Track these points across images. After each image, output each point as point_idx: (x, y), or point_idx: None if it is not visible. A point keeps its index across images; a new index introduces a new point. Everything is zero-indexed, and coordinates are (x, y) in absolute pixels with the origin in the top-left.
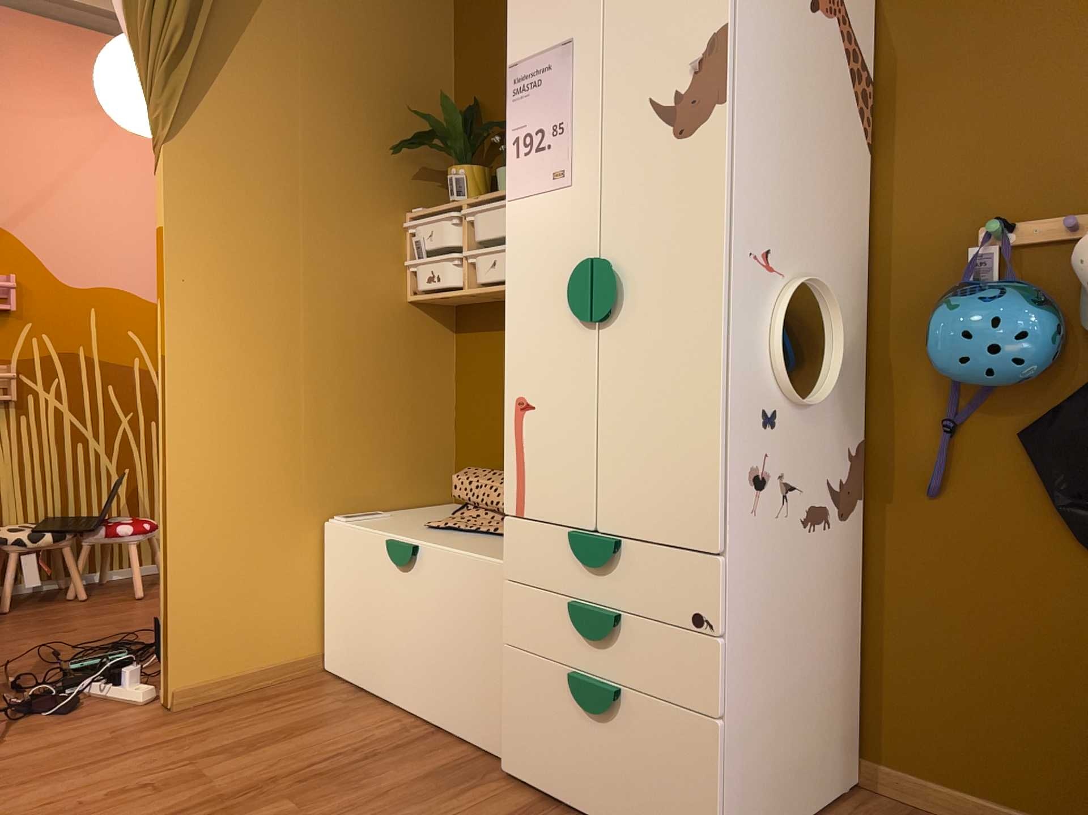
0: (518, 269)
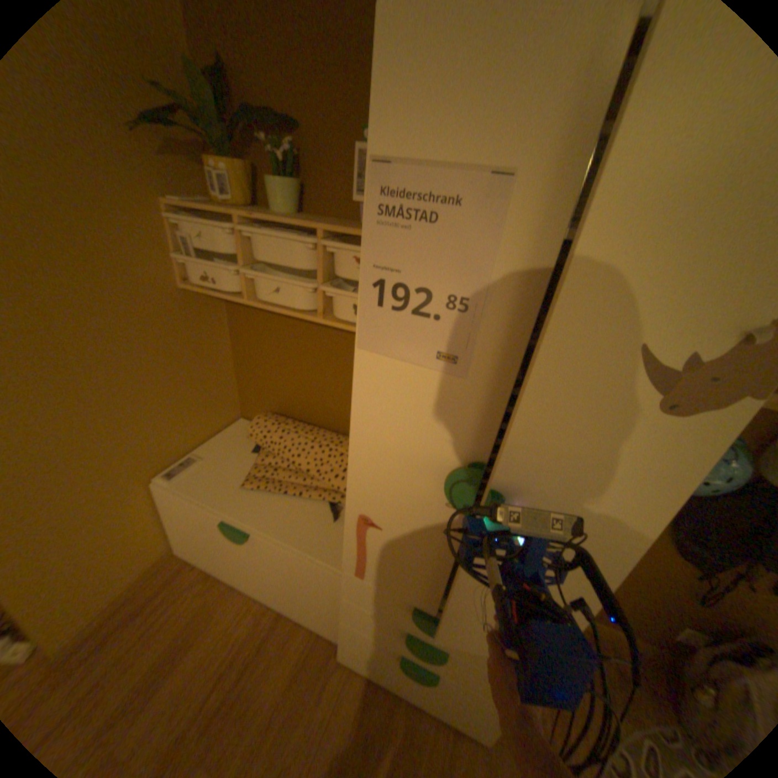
0: (372, 423)
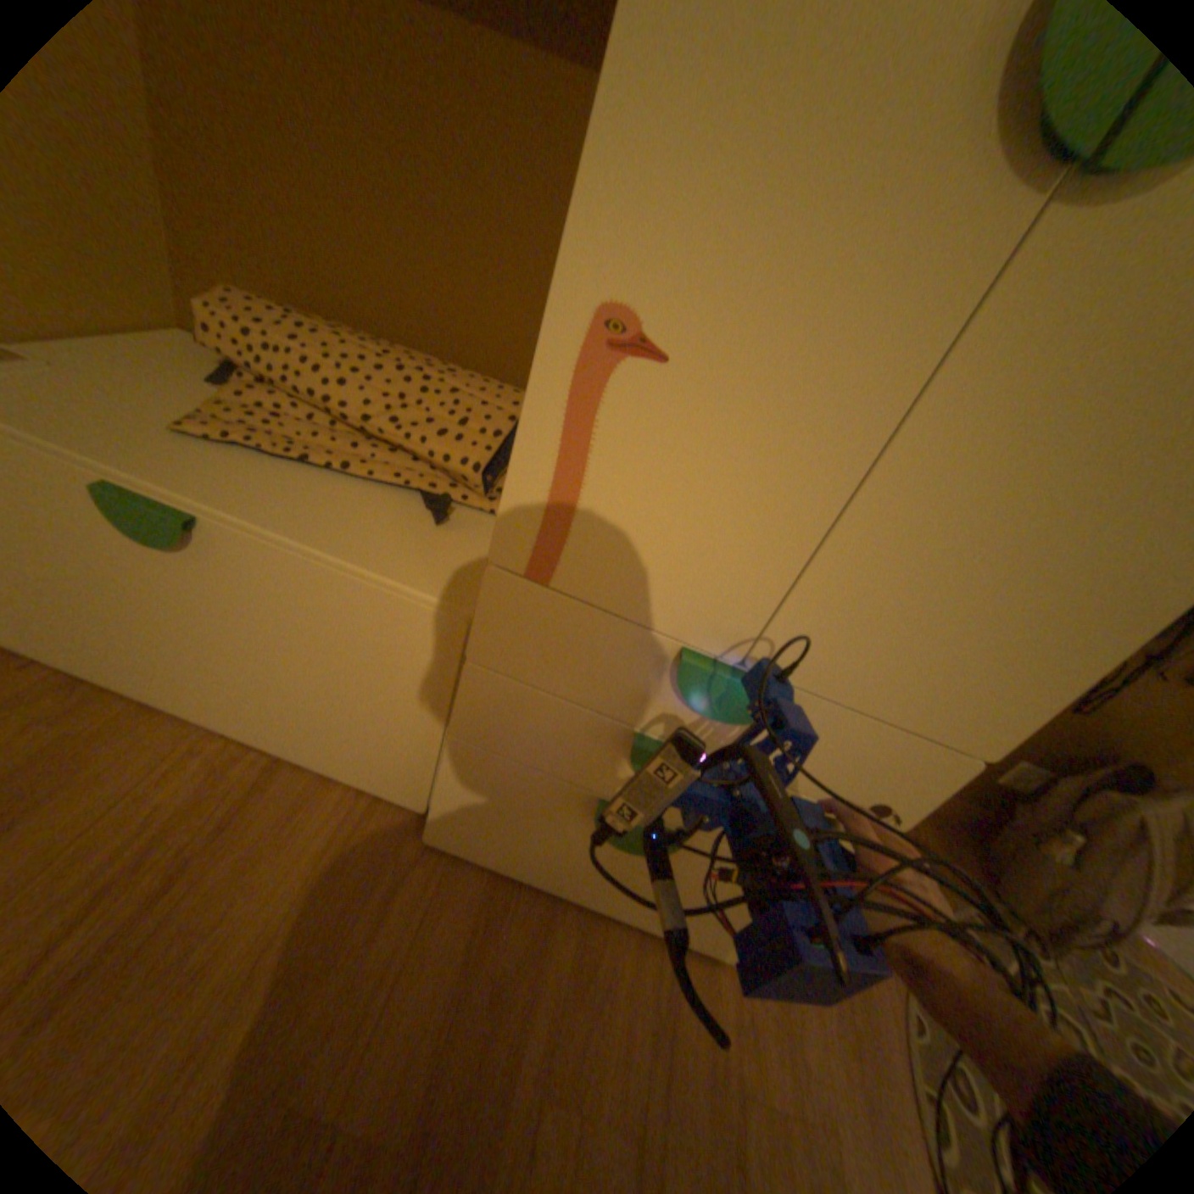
0: None
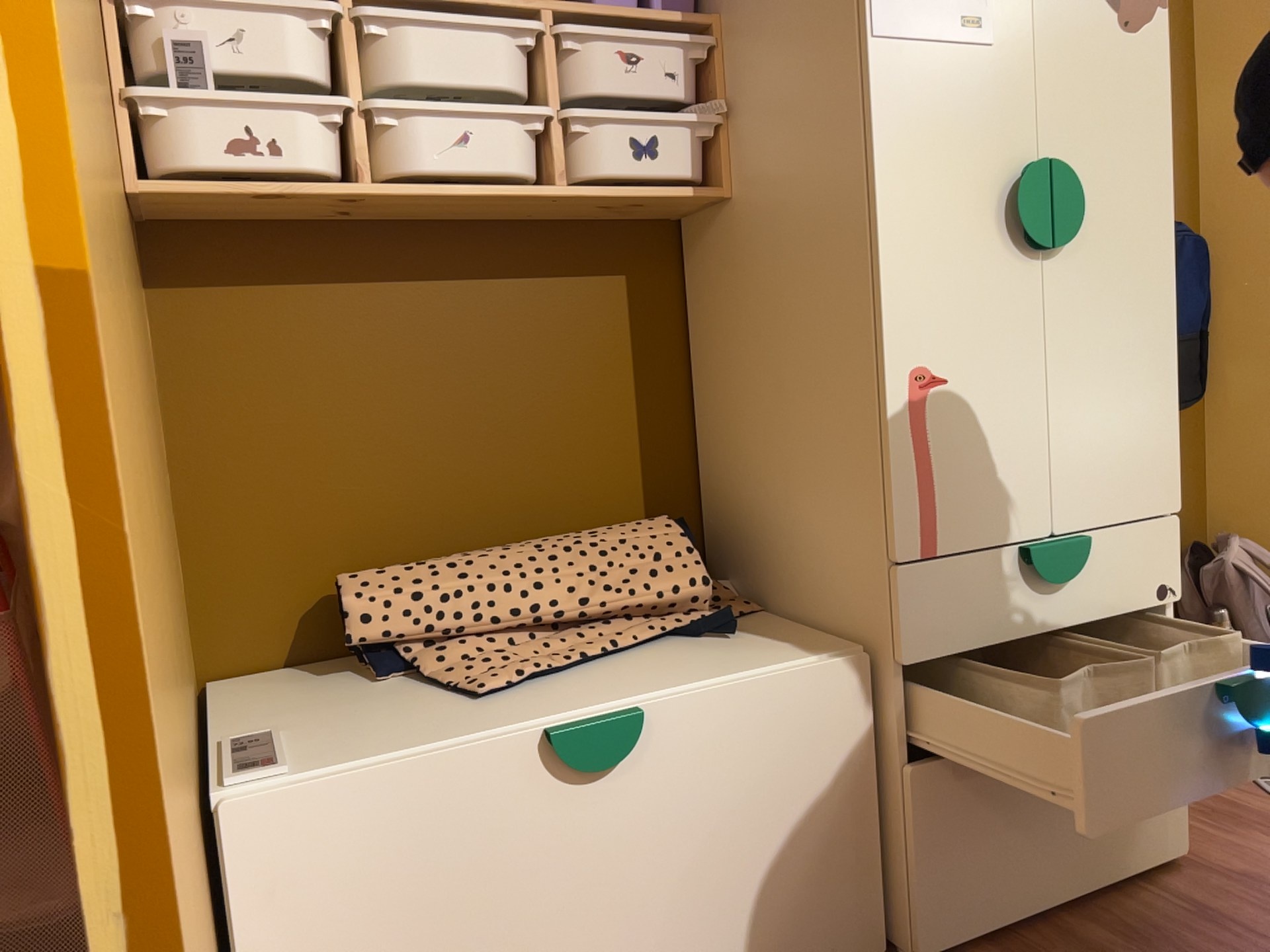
0: (905, 160)
